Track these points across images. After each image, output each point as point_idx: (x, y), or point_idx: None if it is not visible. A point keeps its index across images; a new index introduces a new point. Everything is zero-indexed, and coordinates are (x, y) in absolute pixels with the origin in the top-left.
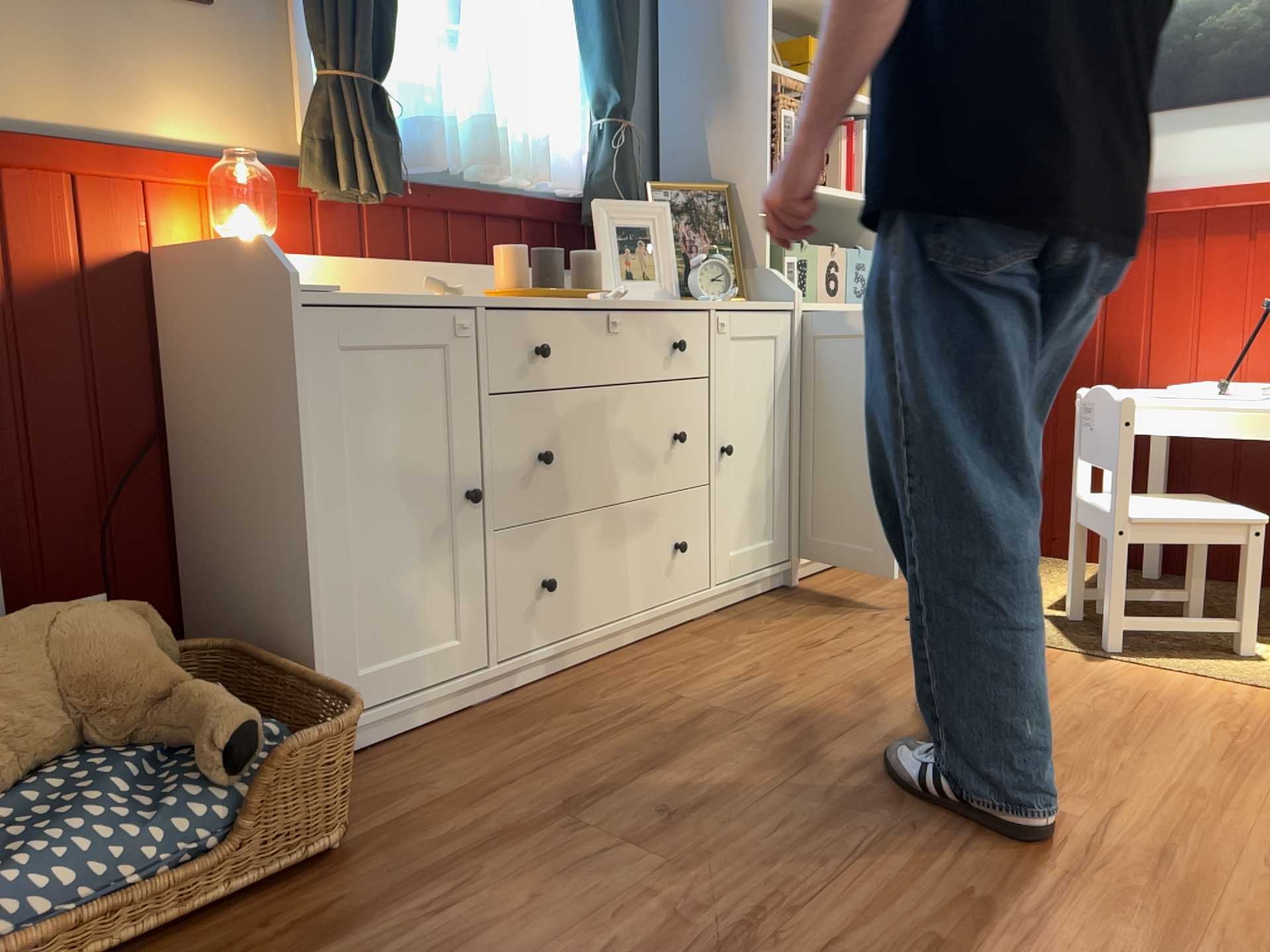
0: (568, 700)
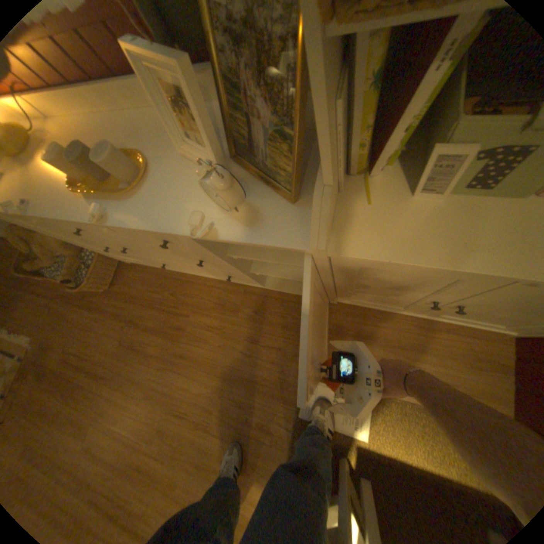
0: (178, 288)
